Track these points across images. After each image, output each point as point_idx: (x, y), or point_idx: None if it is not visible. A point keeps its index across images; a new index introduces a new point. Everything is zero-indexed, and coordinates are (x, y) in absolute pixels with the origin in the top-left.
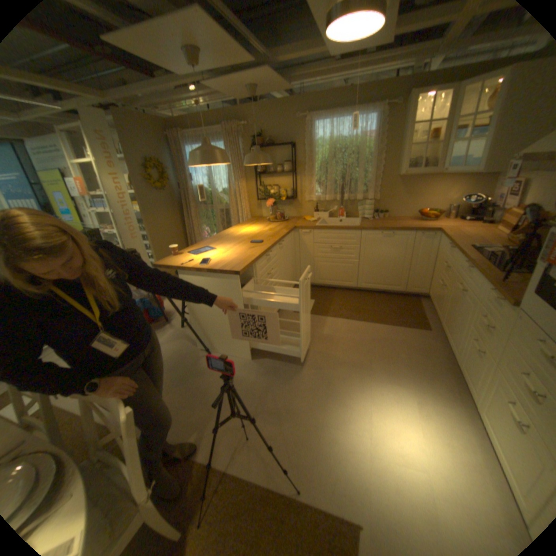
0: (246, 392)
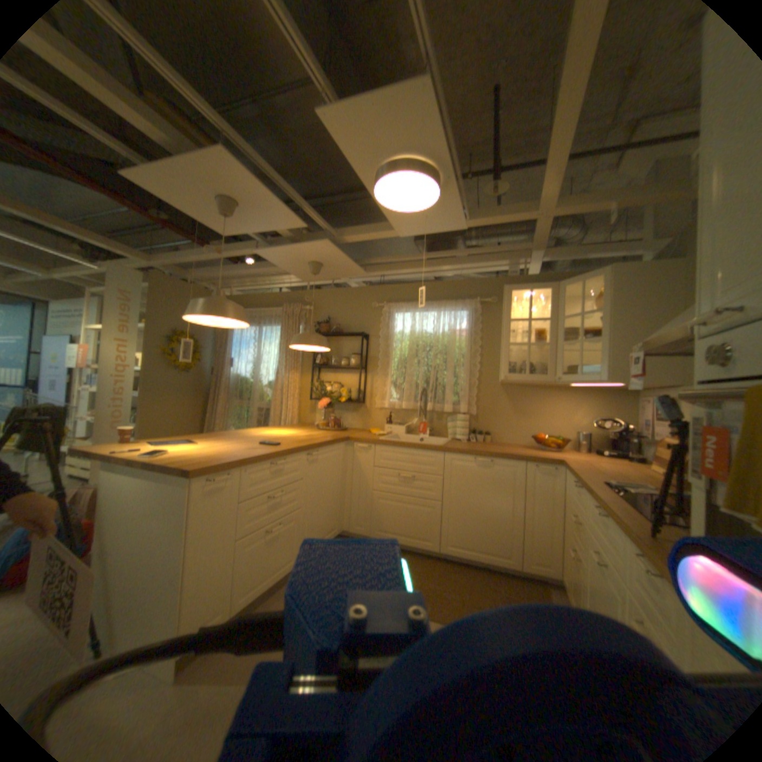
0: None
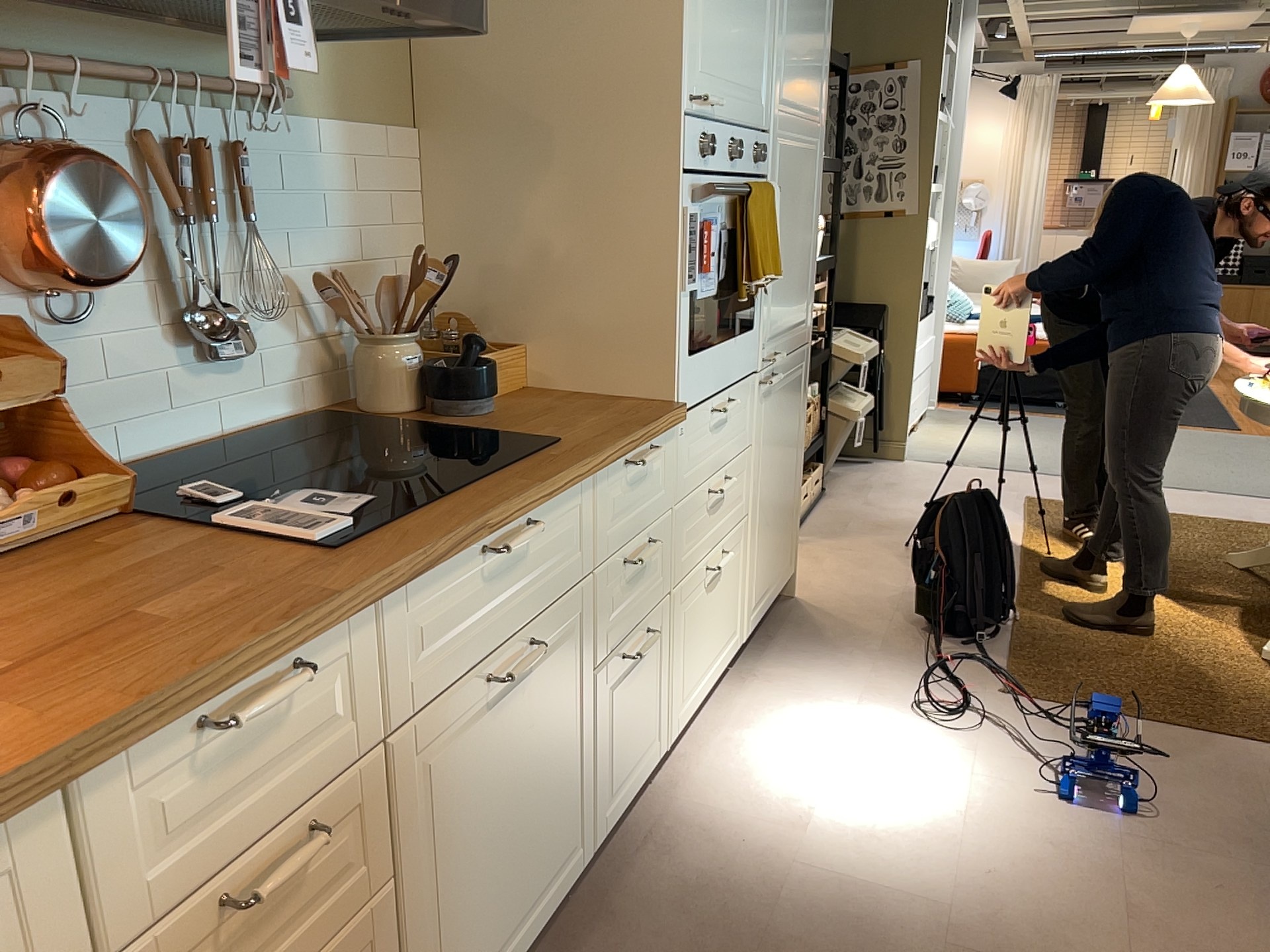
0: None
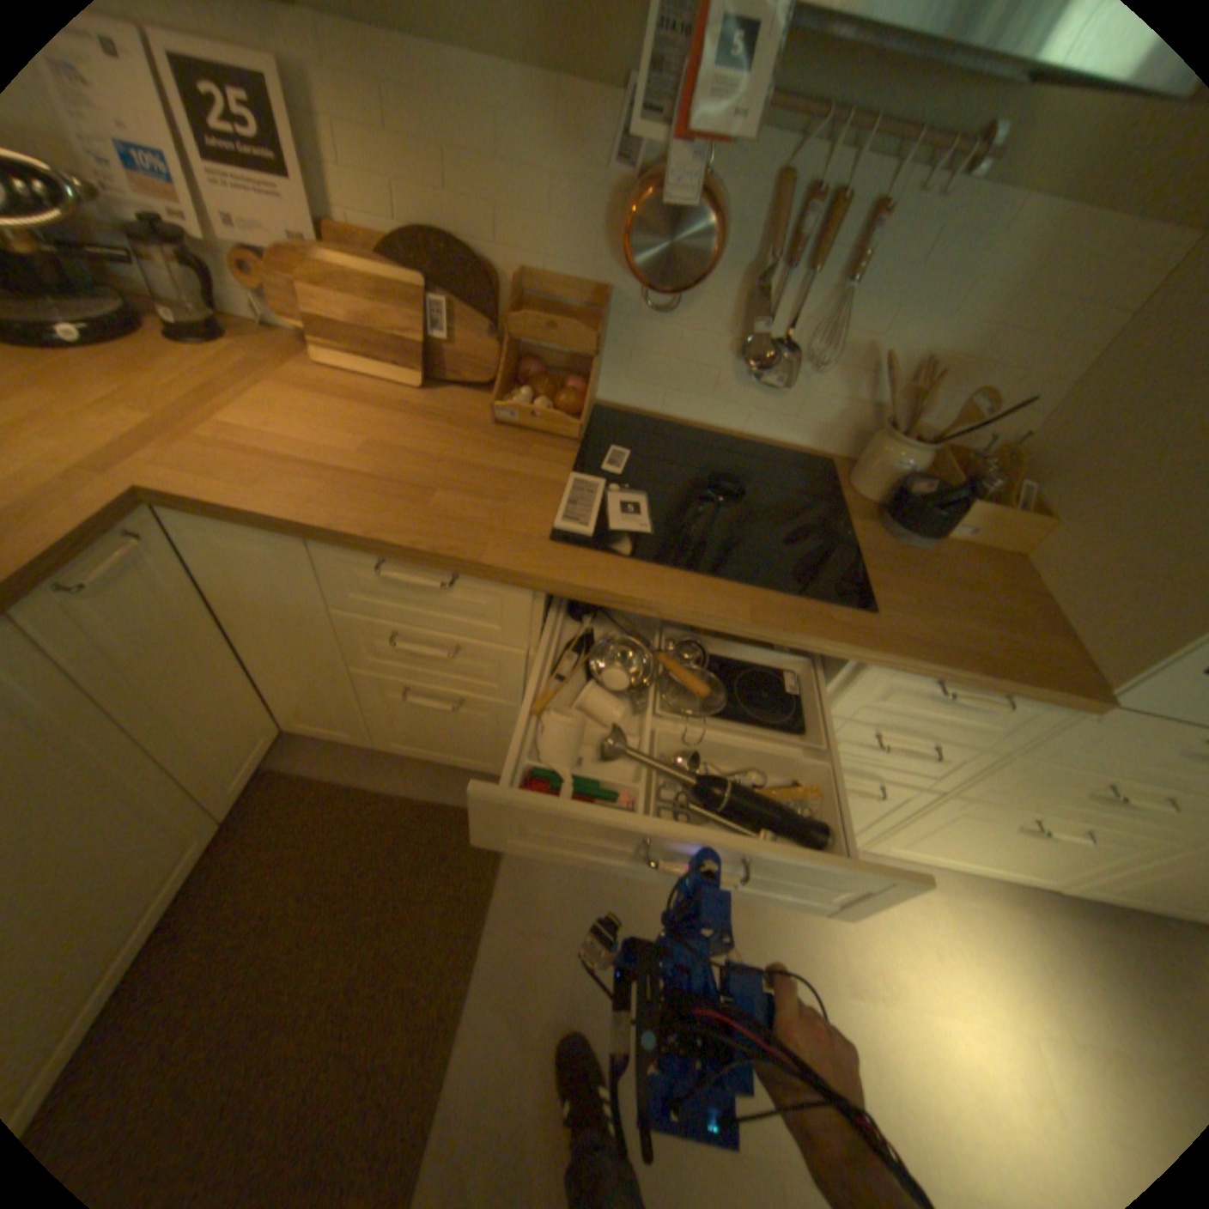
0: None
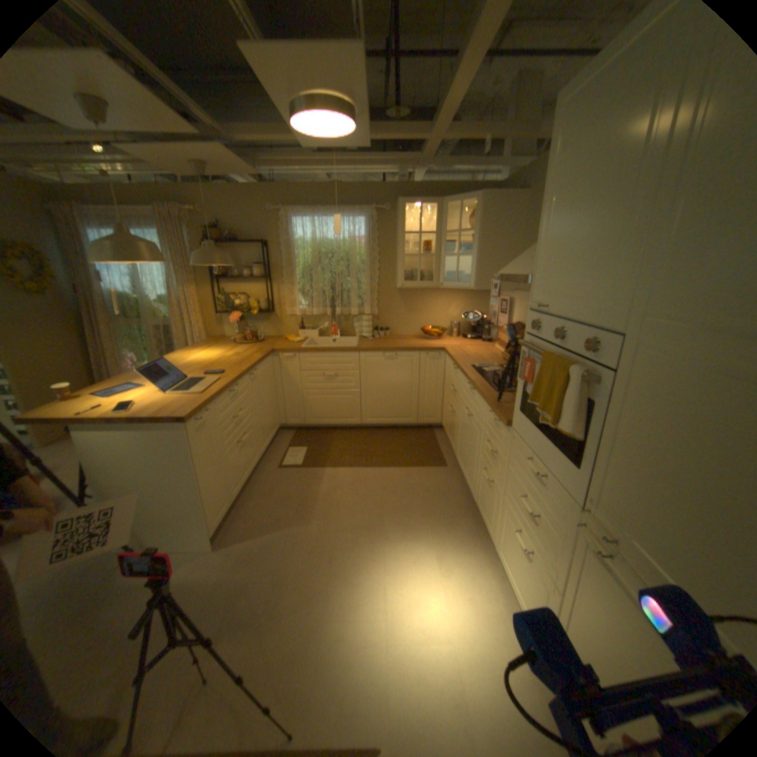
0: (202, 606)
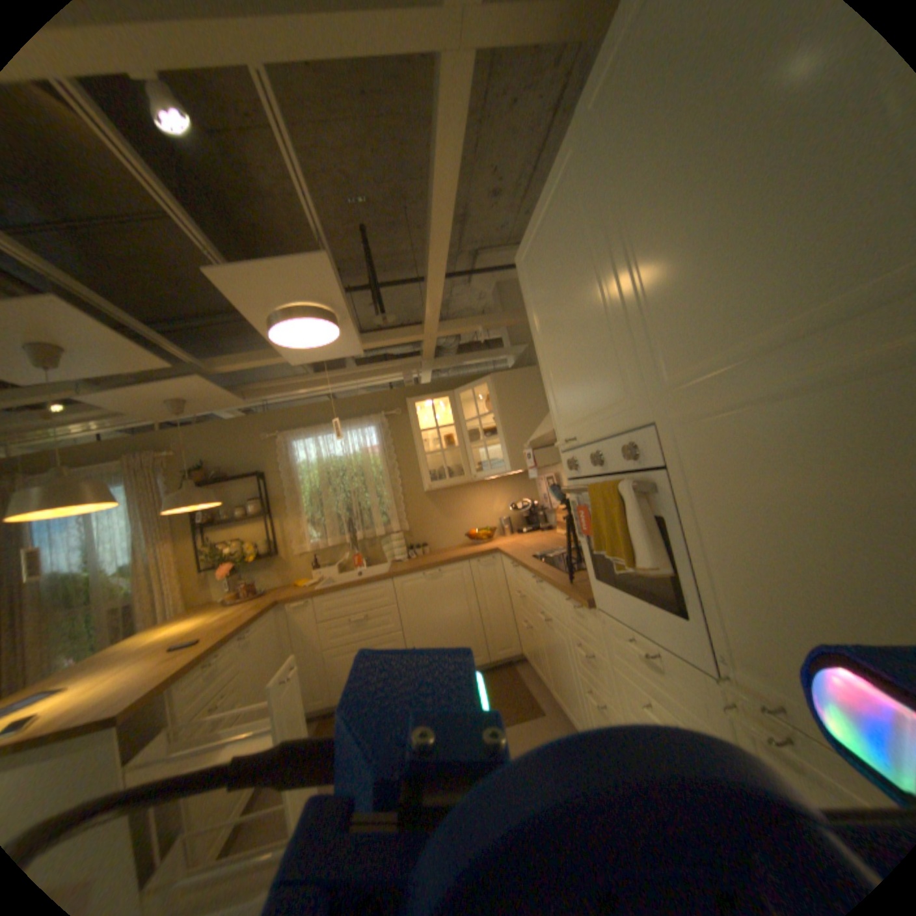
0: None
